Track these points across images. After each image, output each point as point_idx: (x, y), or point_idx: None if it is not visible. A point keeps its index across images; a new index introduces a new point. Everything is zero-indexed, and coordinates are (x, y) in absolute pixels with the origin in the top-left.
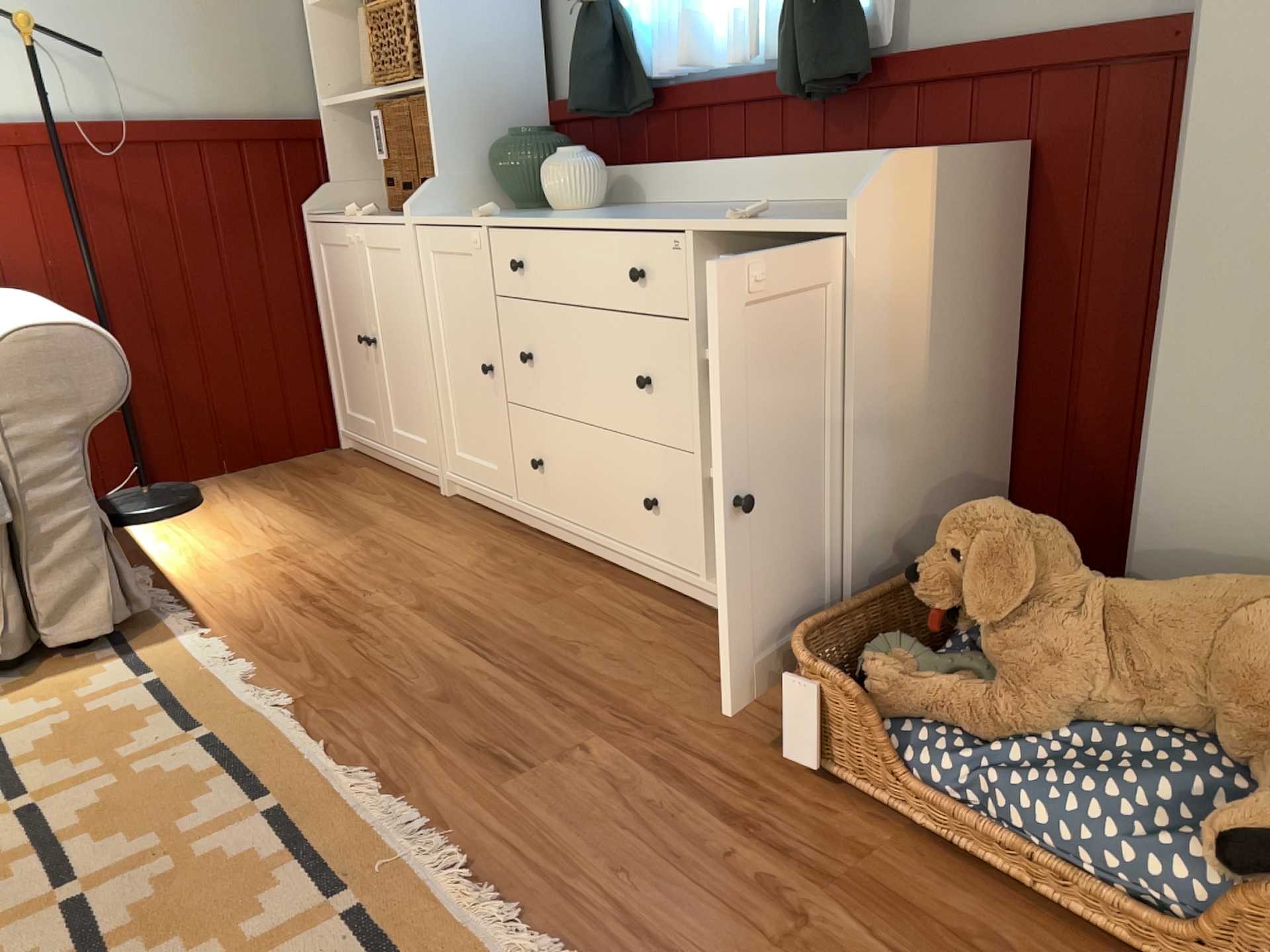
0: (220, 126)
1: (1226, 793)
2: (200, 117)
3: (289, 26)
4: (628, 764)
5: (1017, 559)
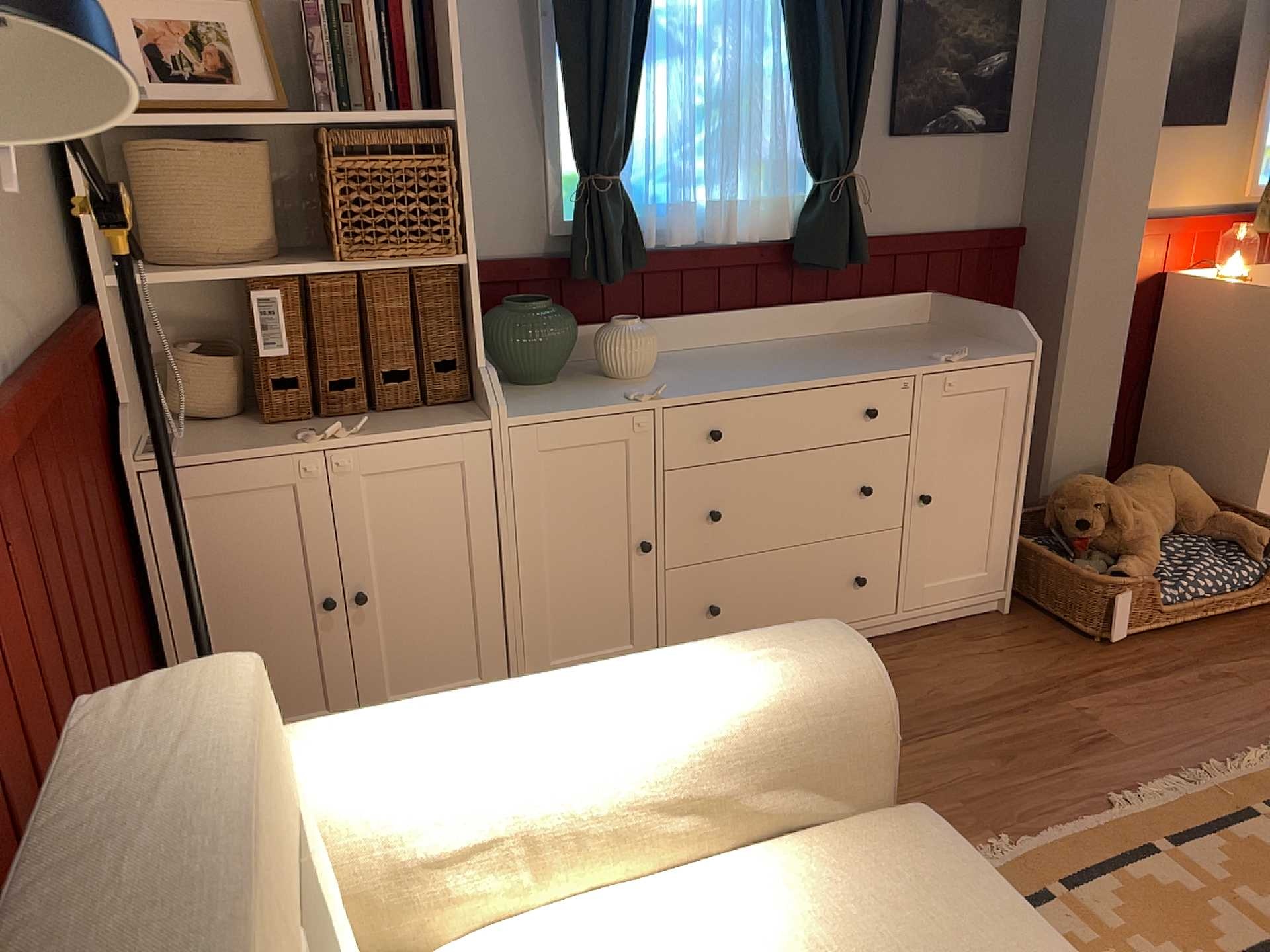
0: (63, 339)
1: (1212, 545)
2: (33, 329)
3: (38, 152)
4: (1097, 699)
5: (1119, 498)
